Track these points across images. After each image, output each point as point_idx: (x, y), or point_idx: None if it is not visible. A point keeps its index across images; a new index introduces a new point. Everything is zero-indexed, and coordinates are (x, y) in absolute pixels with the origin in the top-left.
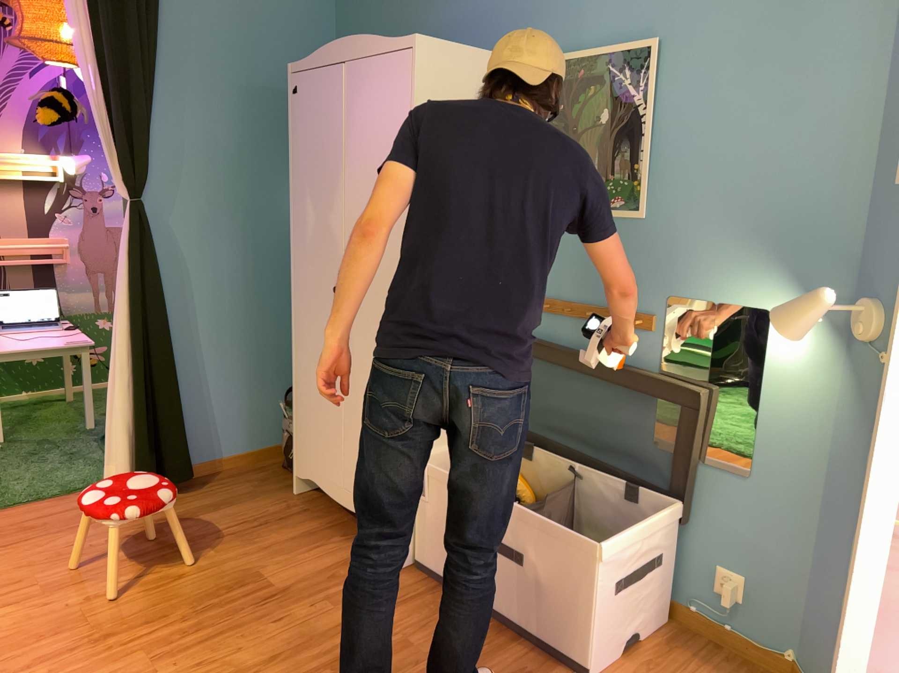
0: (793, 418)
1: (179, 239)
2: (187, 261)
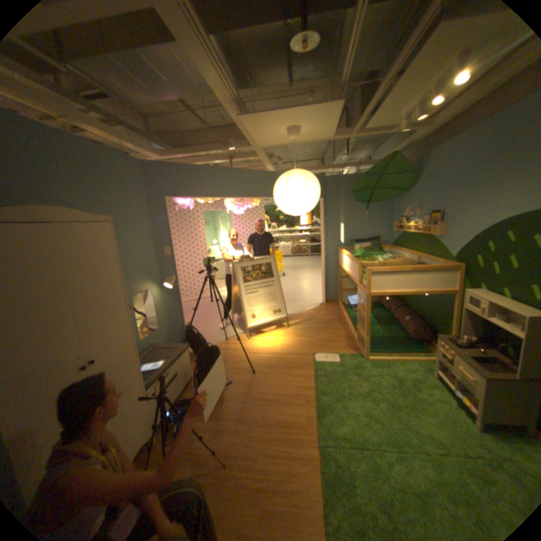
0: (159, 309)
1: None
2: None
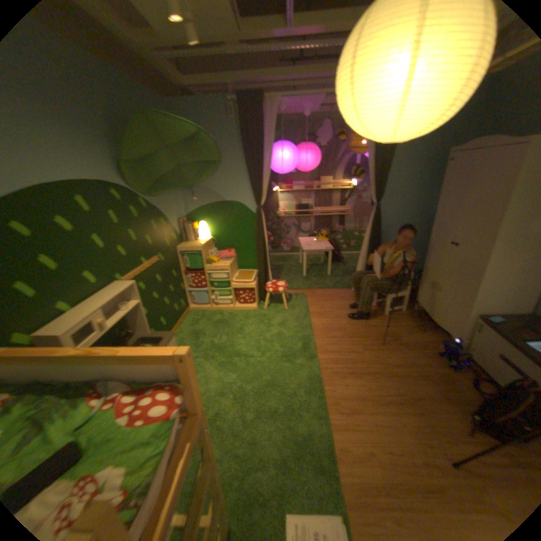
0: None
1: (389, 216)
2: (390, 223)
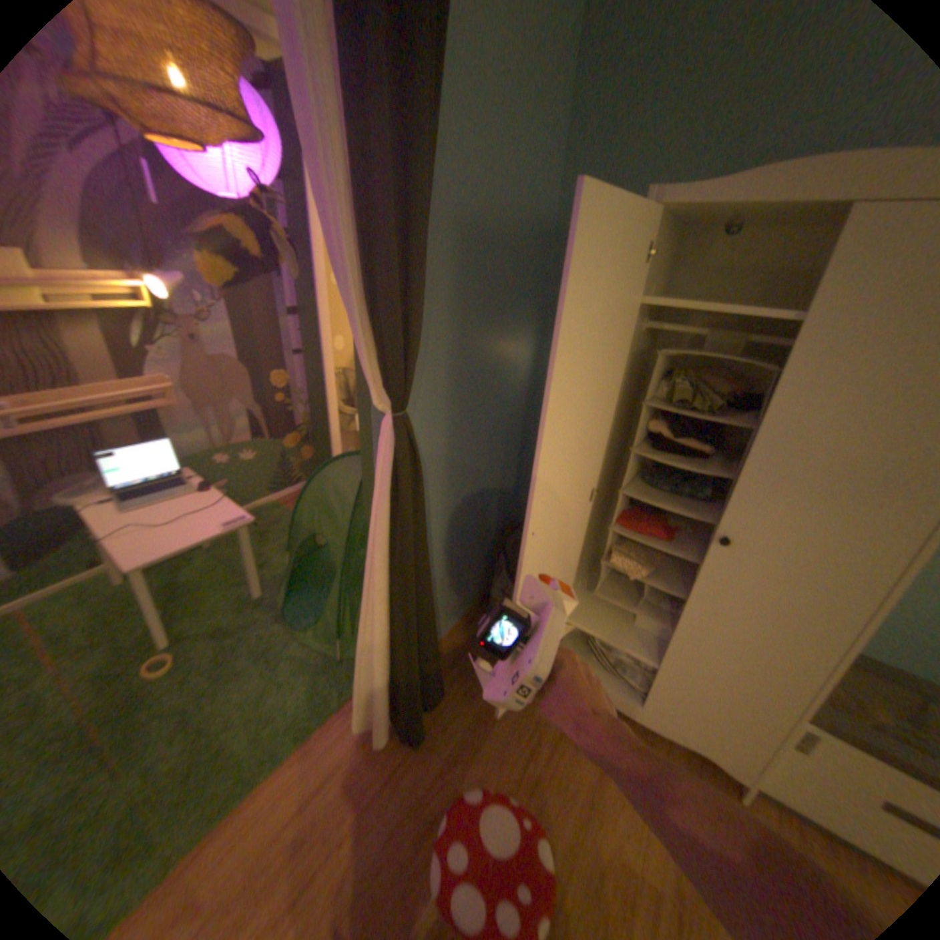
0: None
1: (423, 440)
2: (429, 465)
